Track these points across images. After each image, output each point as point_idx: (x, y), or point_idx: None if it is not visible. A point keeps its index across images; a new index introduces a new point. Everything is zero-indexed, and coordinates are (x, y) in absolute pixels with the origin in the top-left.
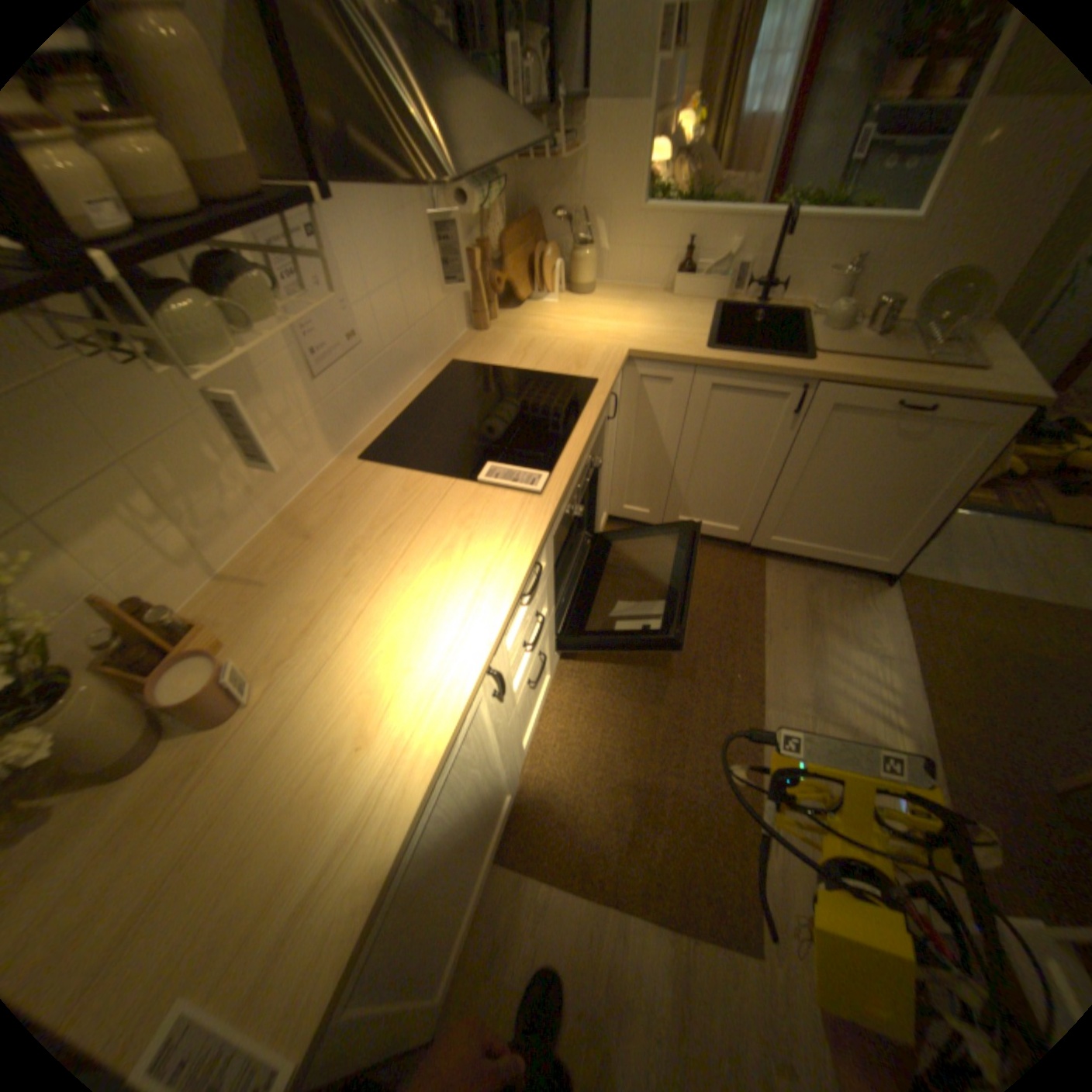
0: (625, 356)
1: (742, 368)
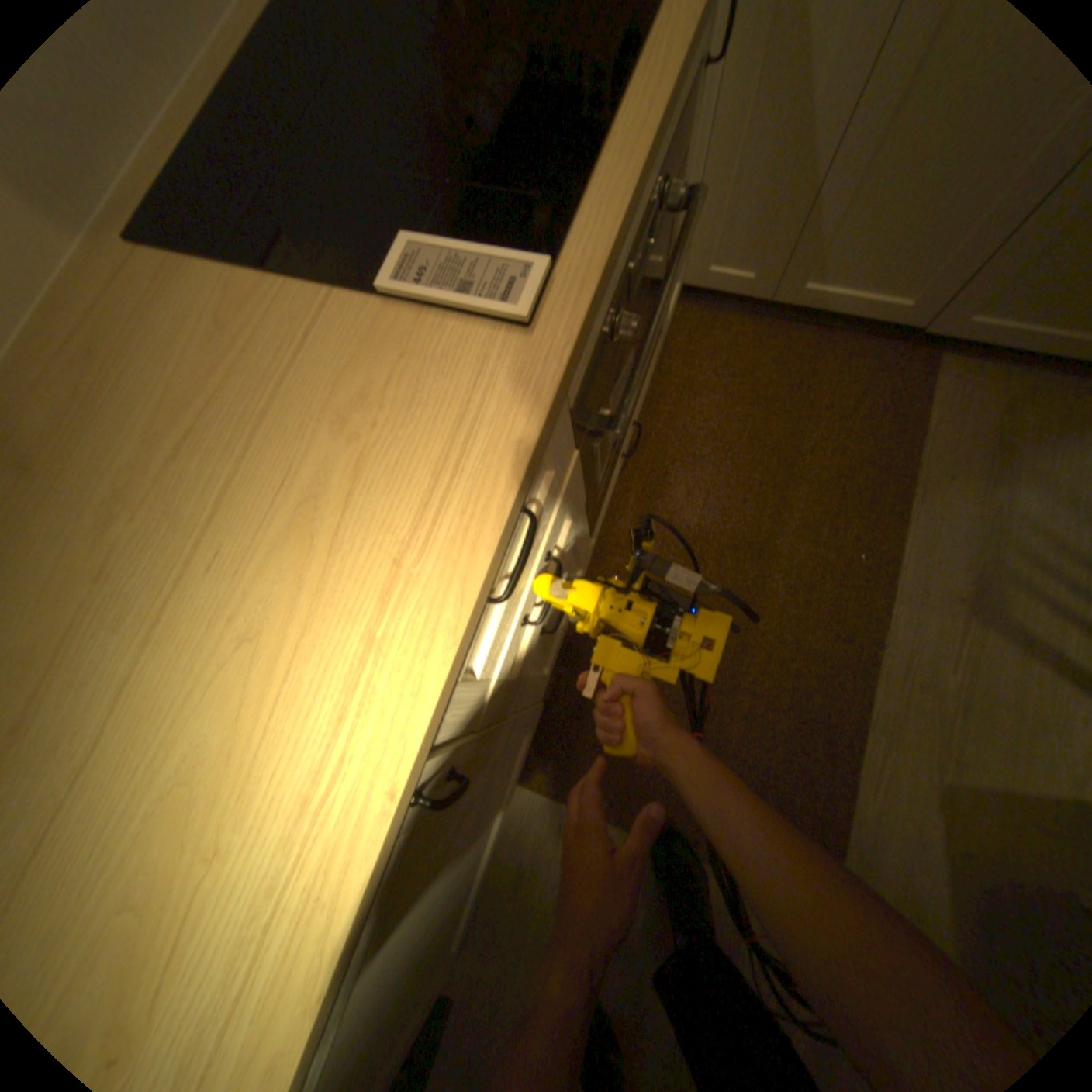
0: None
1: None
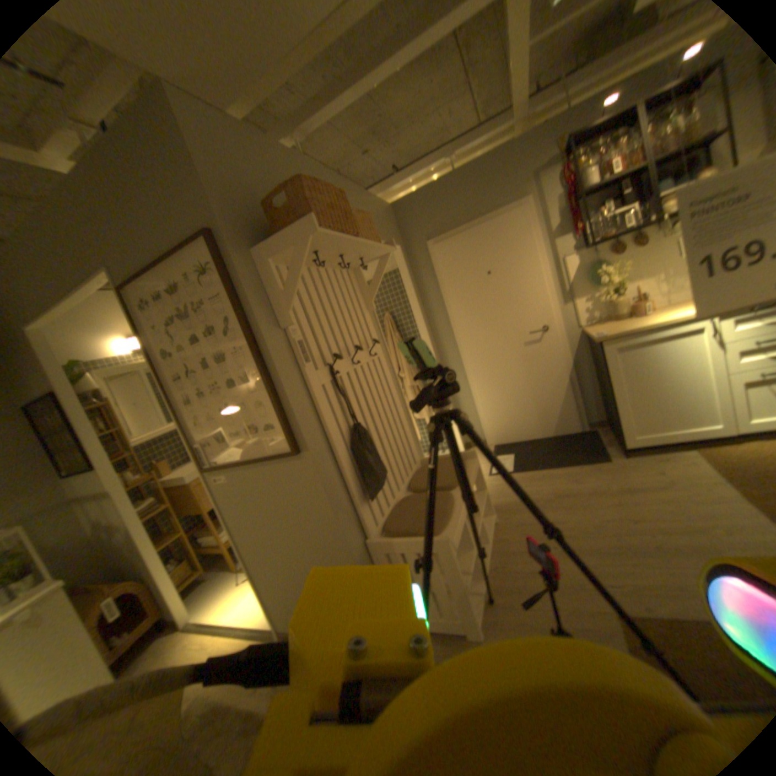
0: None
1: None
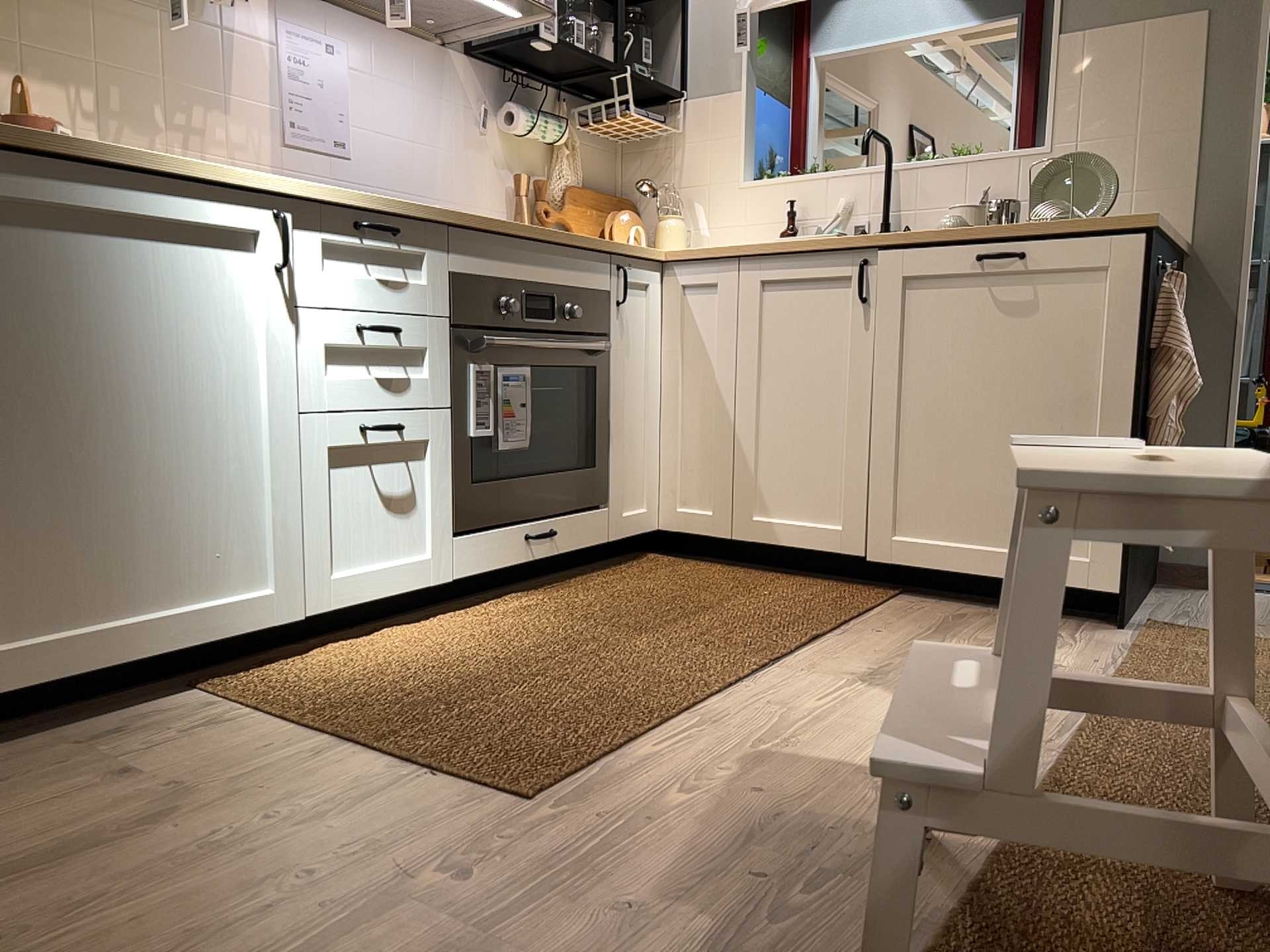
0: (661, 257)
1: (787, 249)
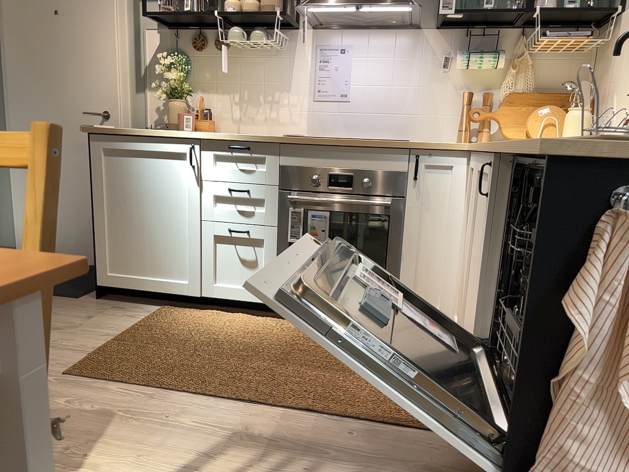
0: (464, 150)
1: (483, 152)
